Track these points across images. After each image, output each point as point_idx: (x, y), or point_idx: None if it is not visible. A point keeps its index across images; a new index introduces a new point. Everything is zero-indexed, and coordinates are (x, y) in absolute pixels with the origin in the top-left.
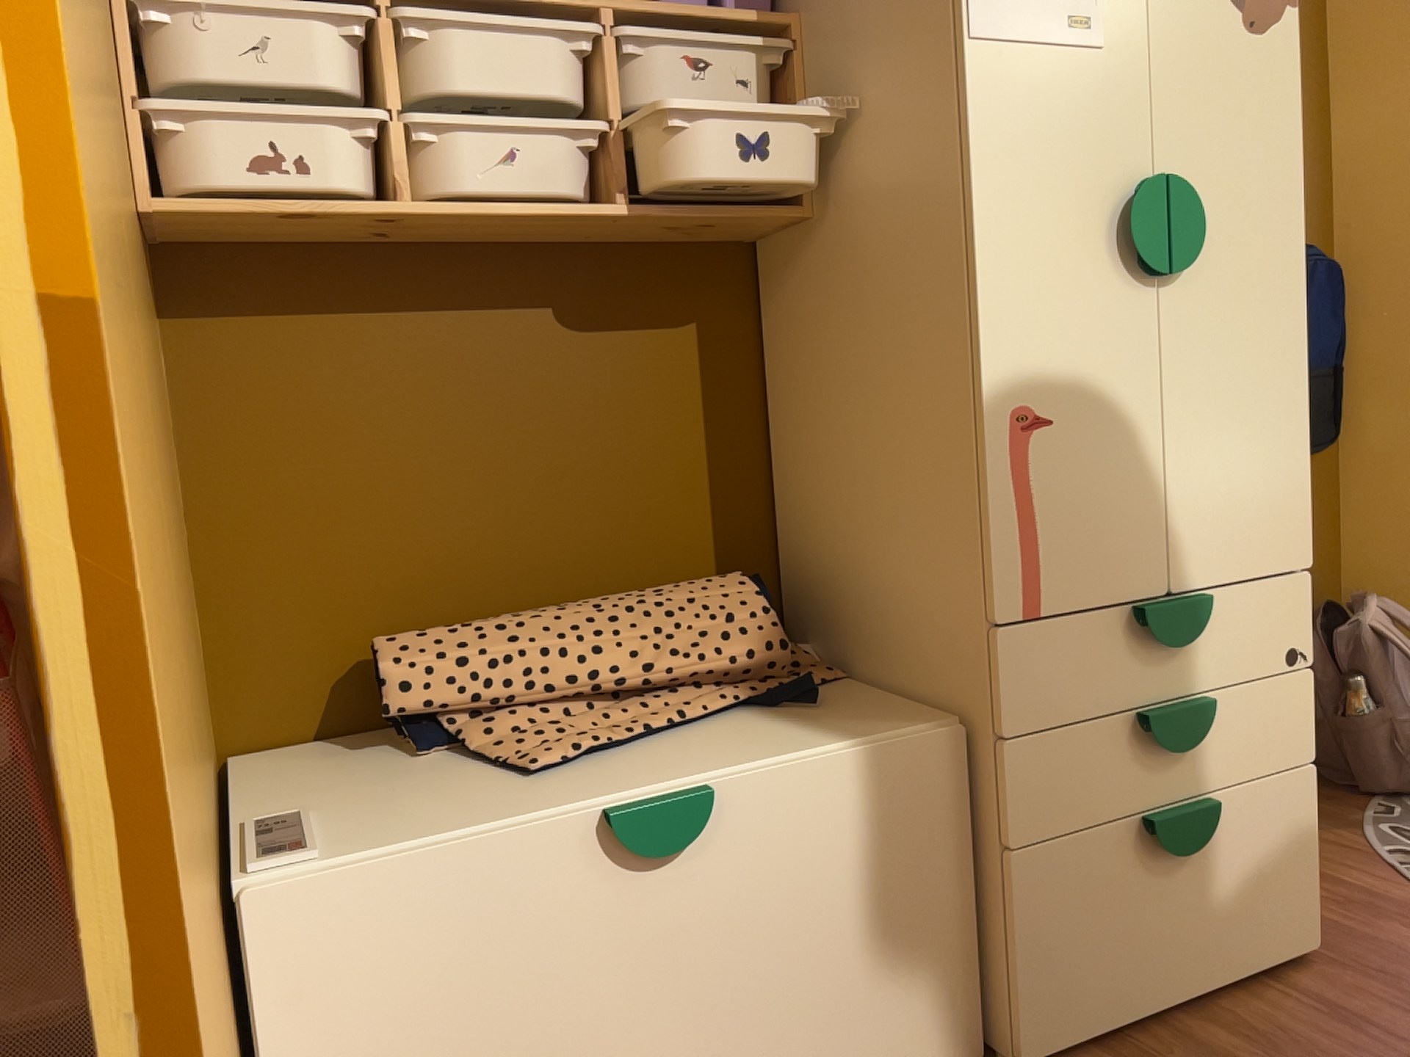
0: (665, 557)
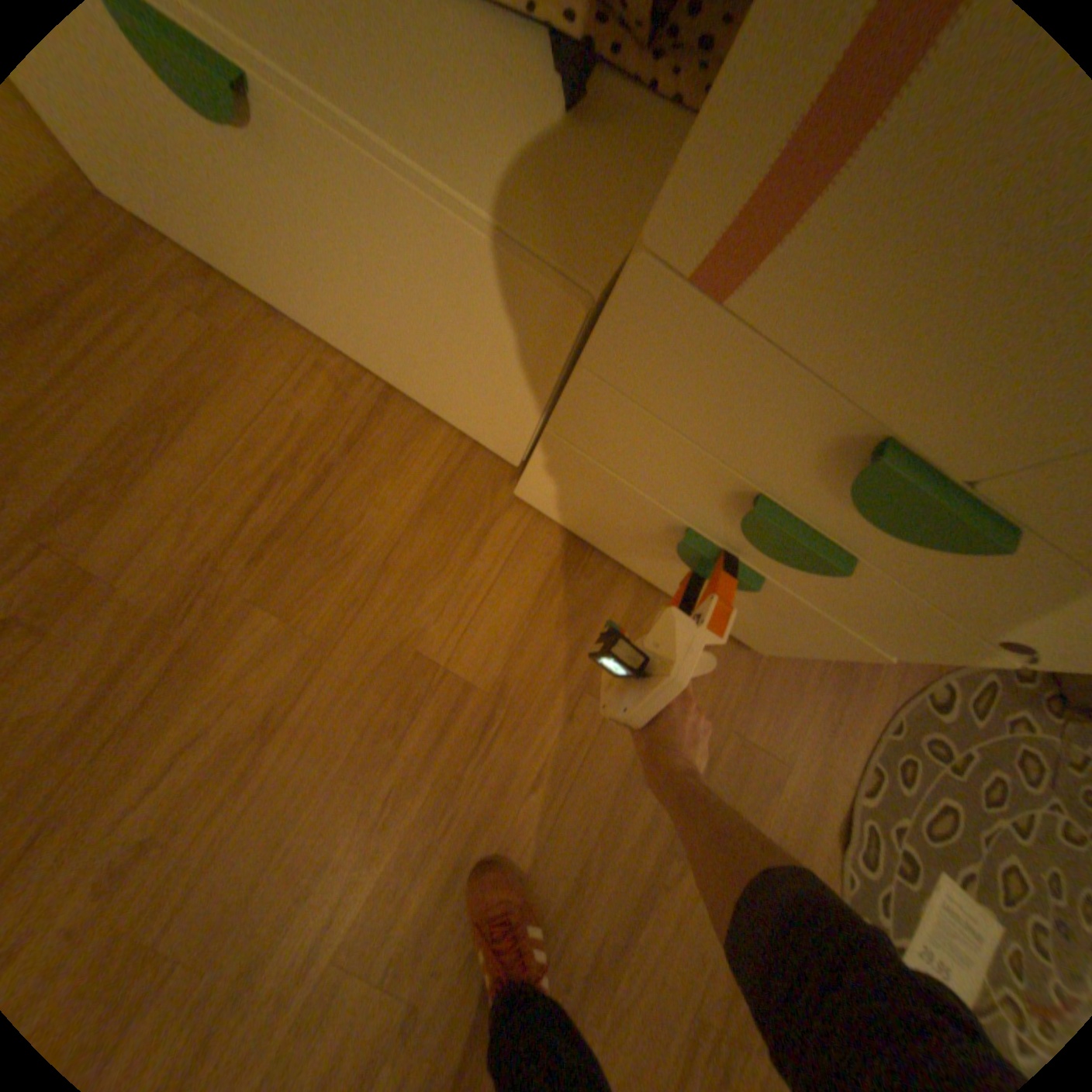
0: None
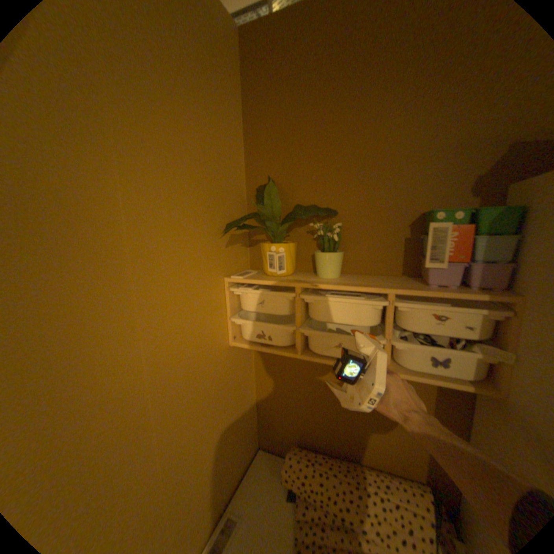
0: (402, 462)
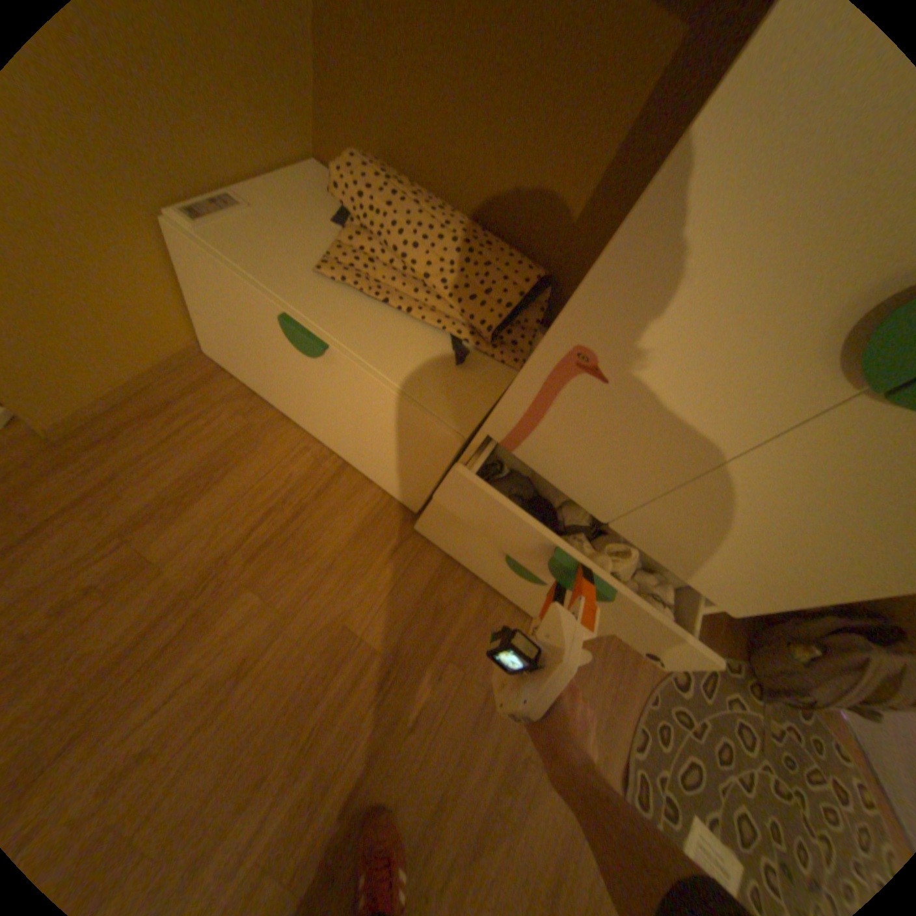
0: (529, 230)
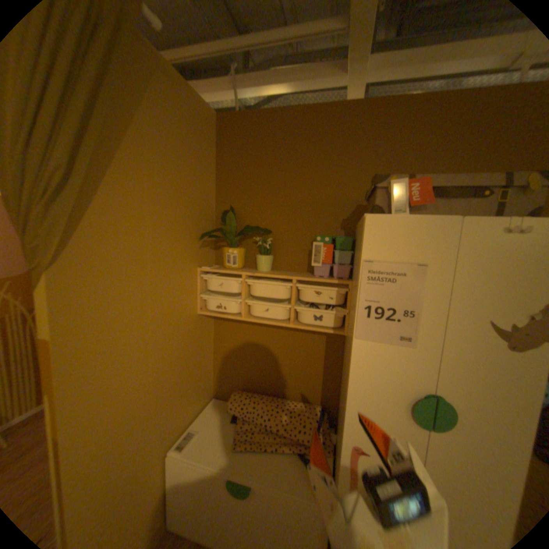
0: (306, 394)
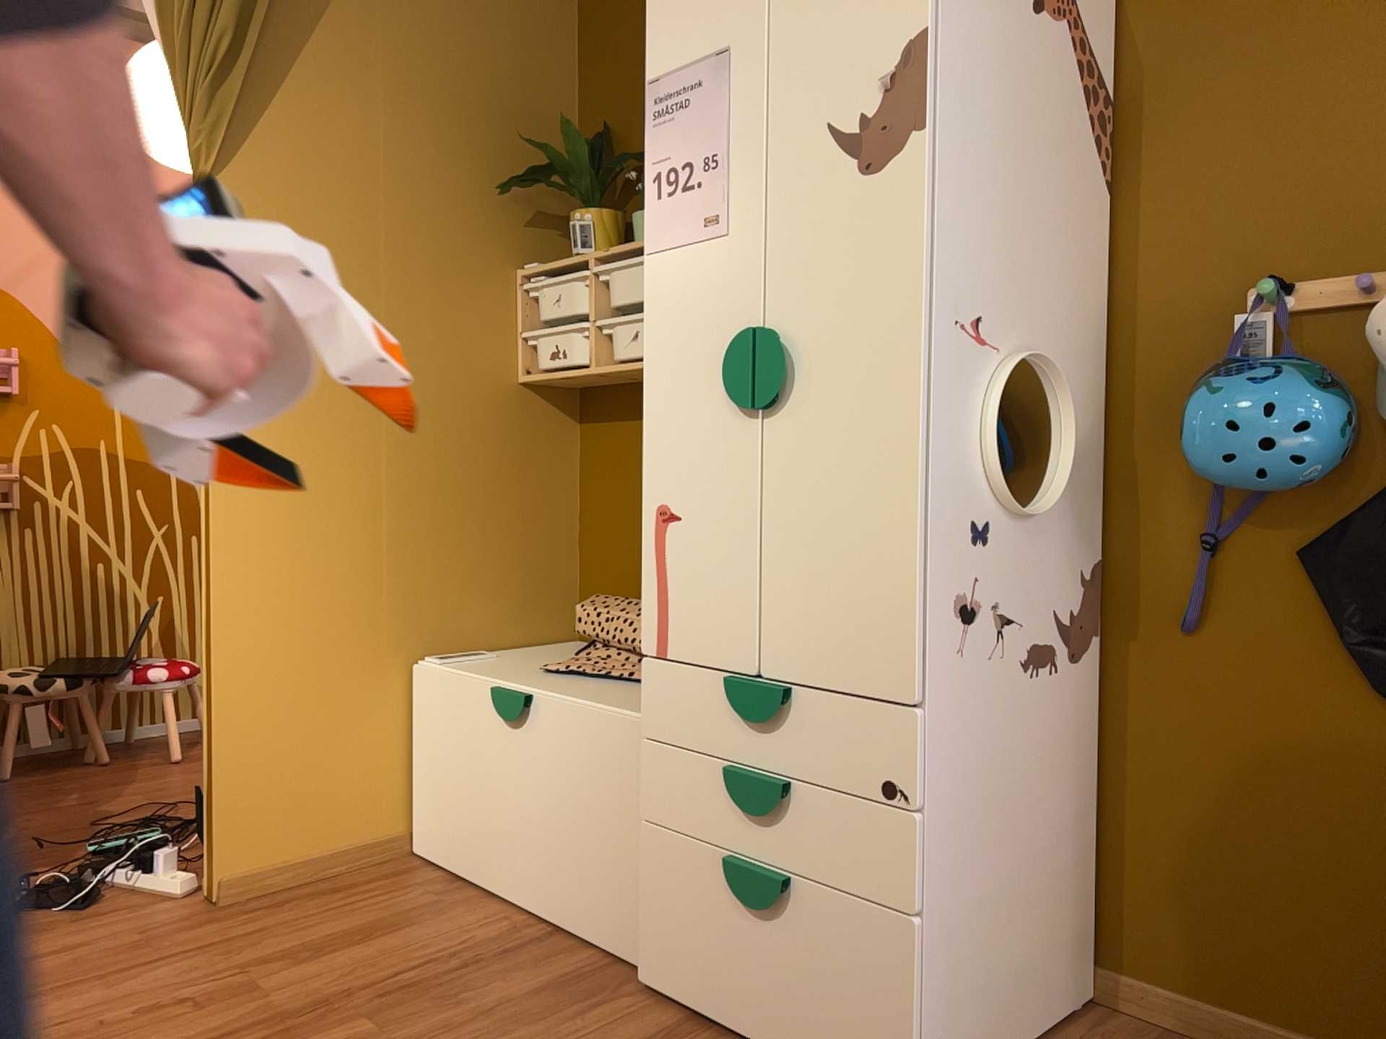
0: None
